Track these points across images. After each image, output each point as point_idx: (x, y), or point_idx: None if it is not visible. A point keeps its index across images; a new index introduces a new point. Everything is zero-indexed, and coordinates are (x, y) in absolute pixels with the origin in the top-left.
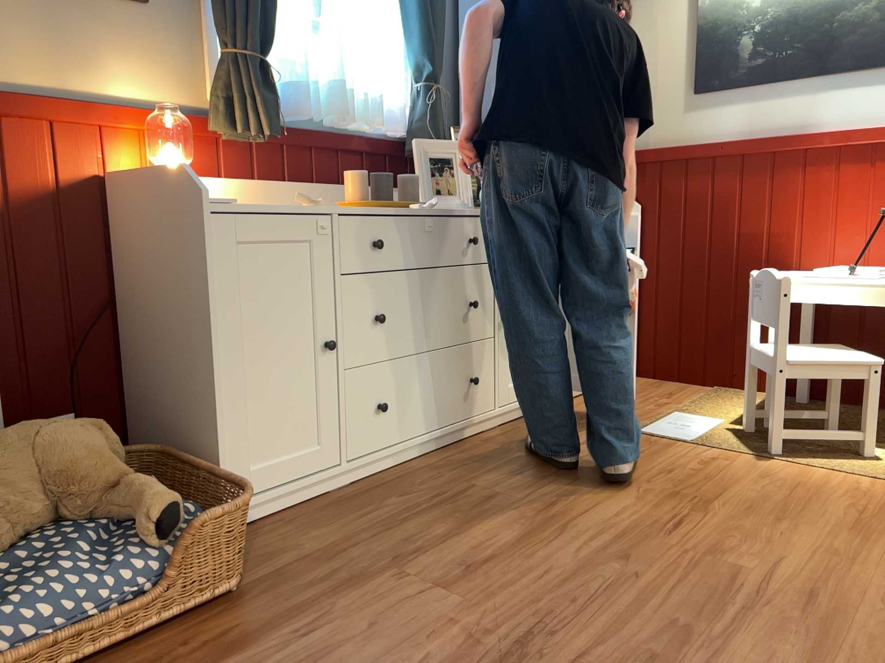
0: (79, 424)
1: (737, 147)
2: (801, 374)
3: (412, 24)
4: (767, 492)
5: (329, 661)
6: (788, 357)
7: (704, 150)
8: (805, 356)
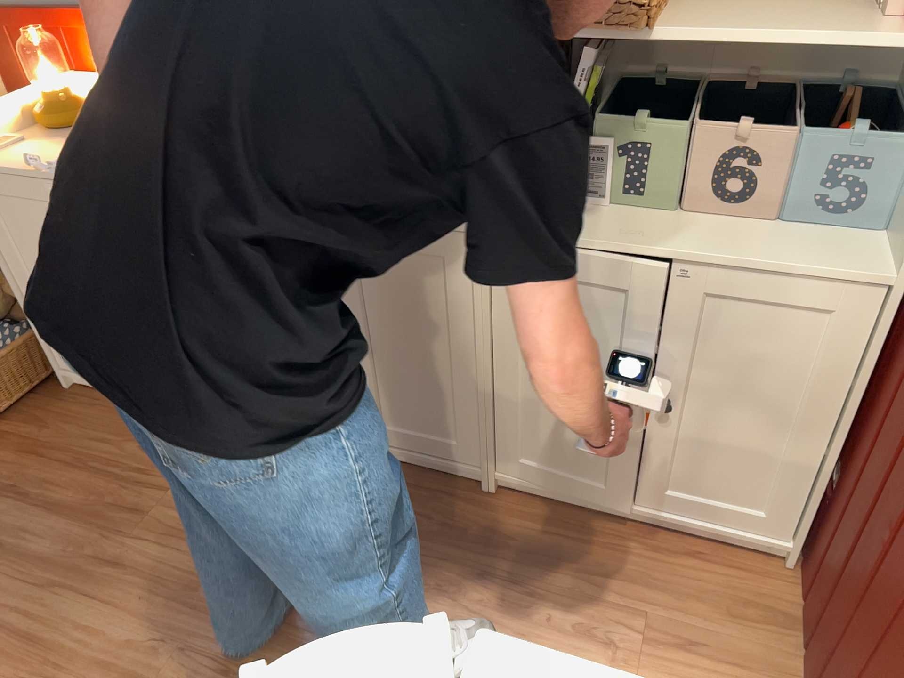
0: None
1: None
2: None
3: None
4: None
5: None
6: None
7: None
8: None
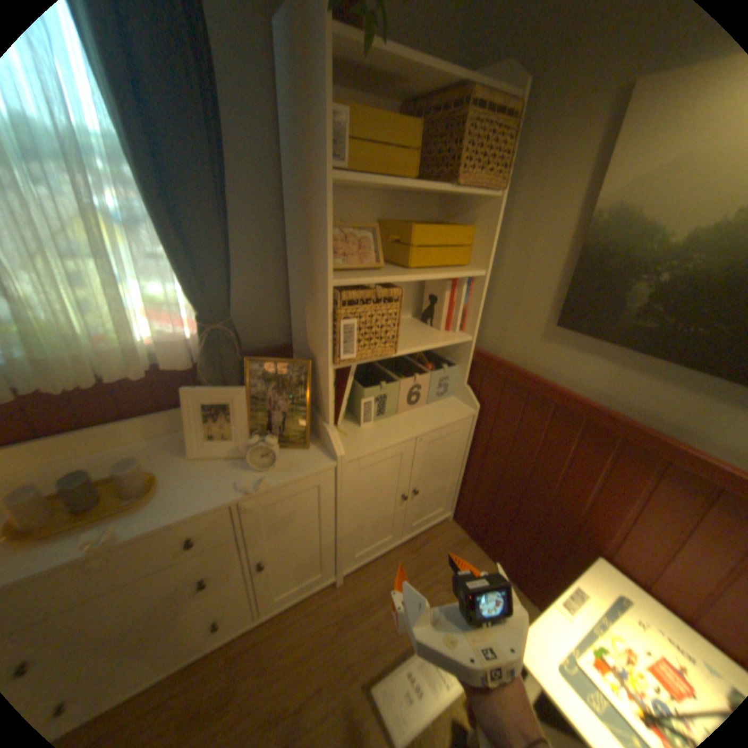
0: None
1: (587, 411)
2: None
3: (169, 260)
4: None
5: None
6: None
7: (550, 393)
8: None
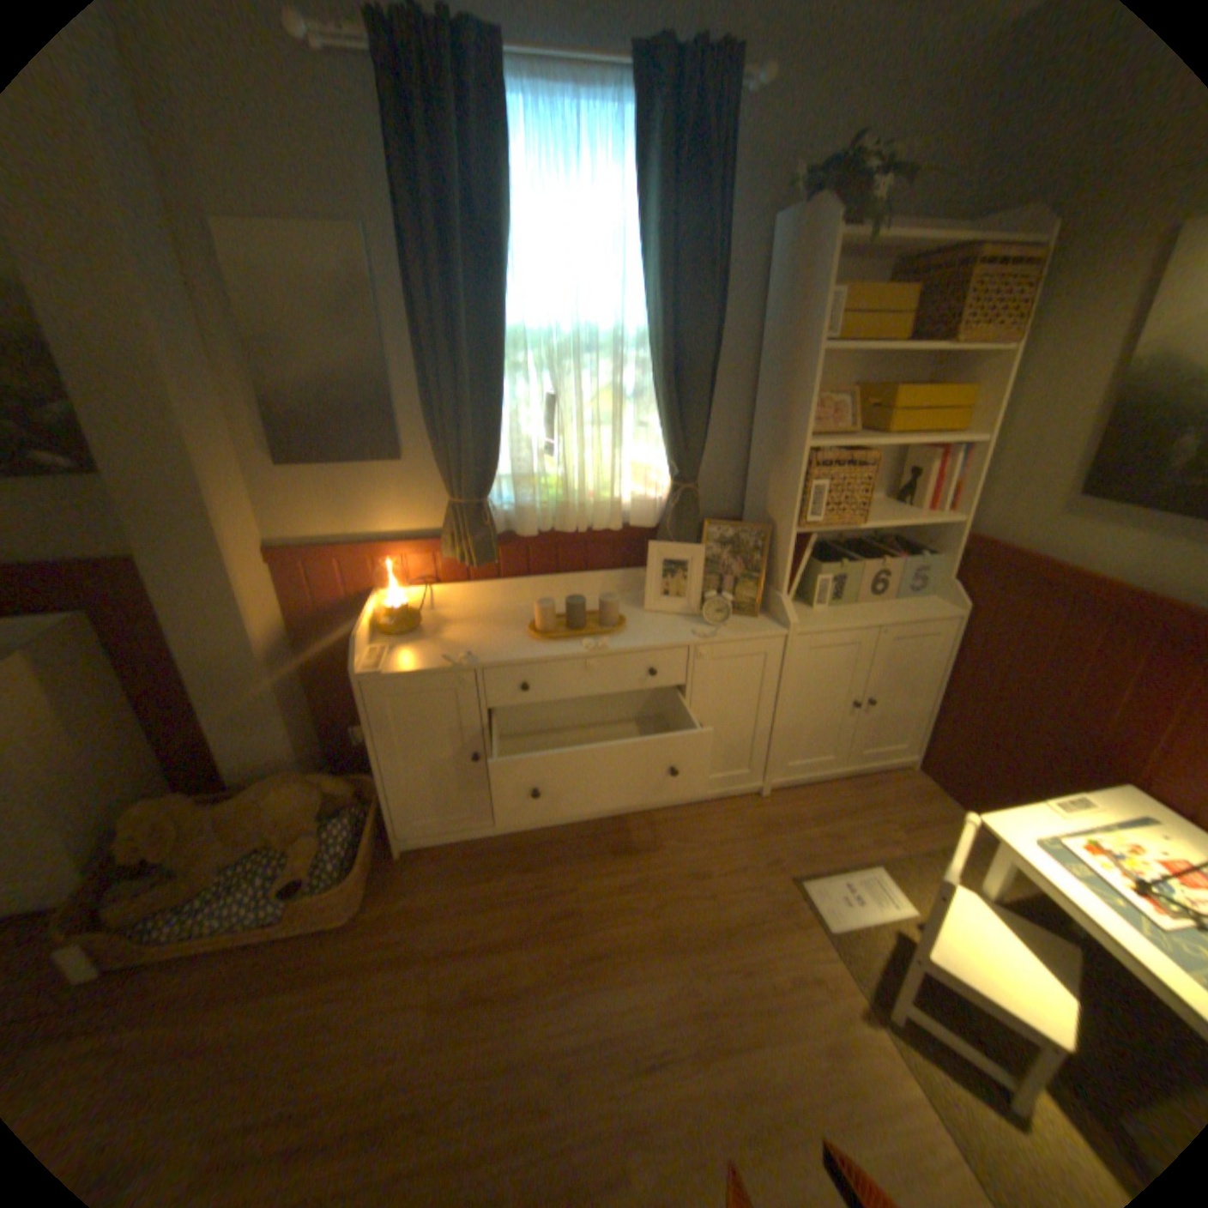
0: (302, 787)
1: (1115, 595)
2: (947, 983)
3: (663, 426)
4: (802, 1086)
5: (316, 1039)
6: (943, 954)
7: (1068, 577)
8: (973, 965)
